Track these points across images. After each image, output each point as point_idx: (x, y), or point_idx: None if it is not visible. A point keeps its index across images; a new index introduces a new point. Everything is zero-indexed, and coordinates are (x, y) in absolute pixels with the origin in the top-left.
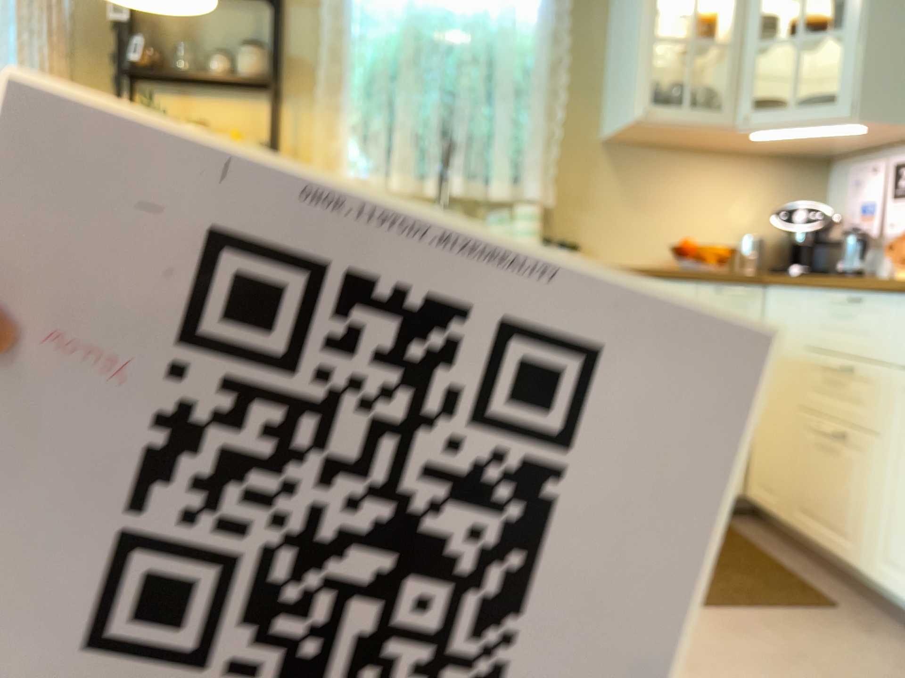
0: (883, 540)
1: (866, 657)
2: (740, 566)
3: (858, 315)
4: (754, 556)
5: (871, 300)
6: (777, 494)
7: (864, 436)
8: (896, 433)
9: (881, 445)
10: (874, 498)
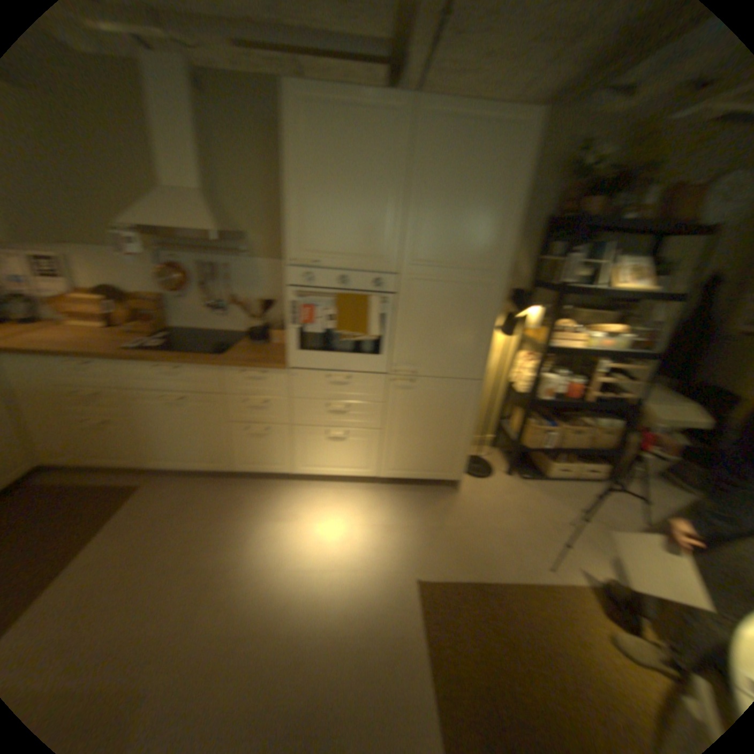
0: (148, 452)
1: (170, 496)
2: (83, 499)
3: (94, 367)
4: (82, 489)
5: (100, 361)
6: (70, 454)
7: (121, 417)
8: (139, 413)
9: (132, 419)
10: (137, 439)
